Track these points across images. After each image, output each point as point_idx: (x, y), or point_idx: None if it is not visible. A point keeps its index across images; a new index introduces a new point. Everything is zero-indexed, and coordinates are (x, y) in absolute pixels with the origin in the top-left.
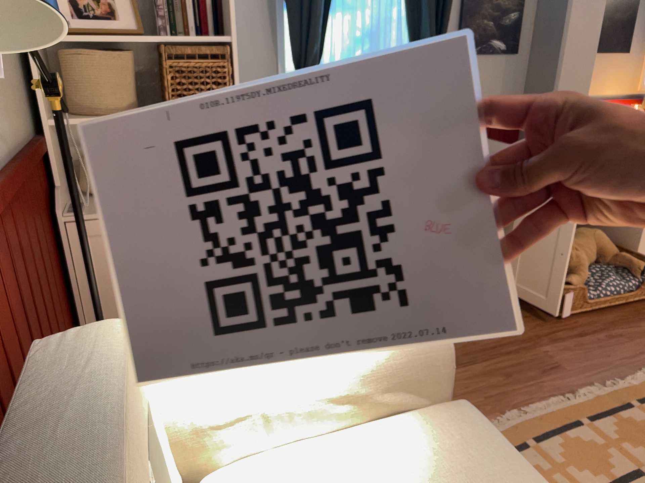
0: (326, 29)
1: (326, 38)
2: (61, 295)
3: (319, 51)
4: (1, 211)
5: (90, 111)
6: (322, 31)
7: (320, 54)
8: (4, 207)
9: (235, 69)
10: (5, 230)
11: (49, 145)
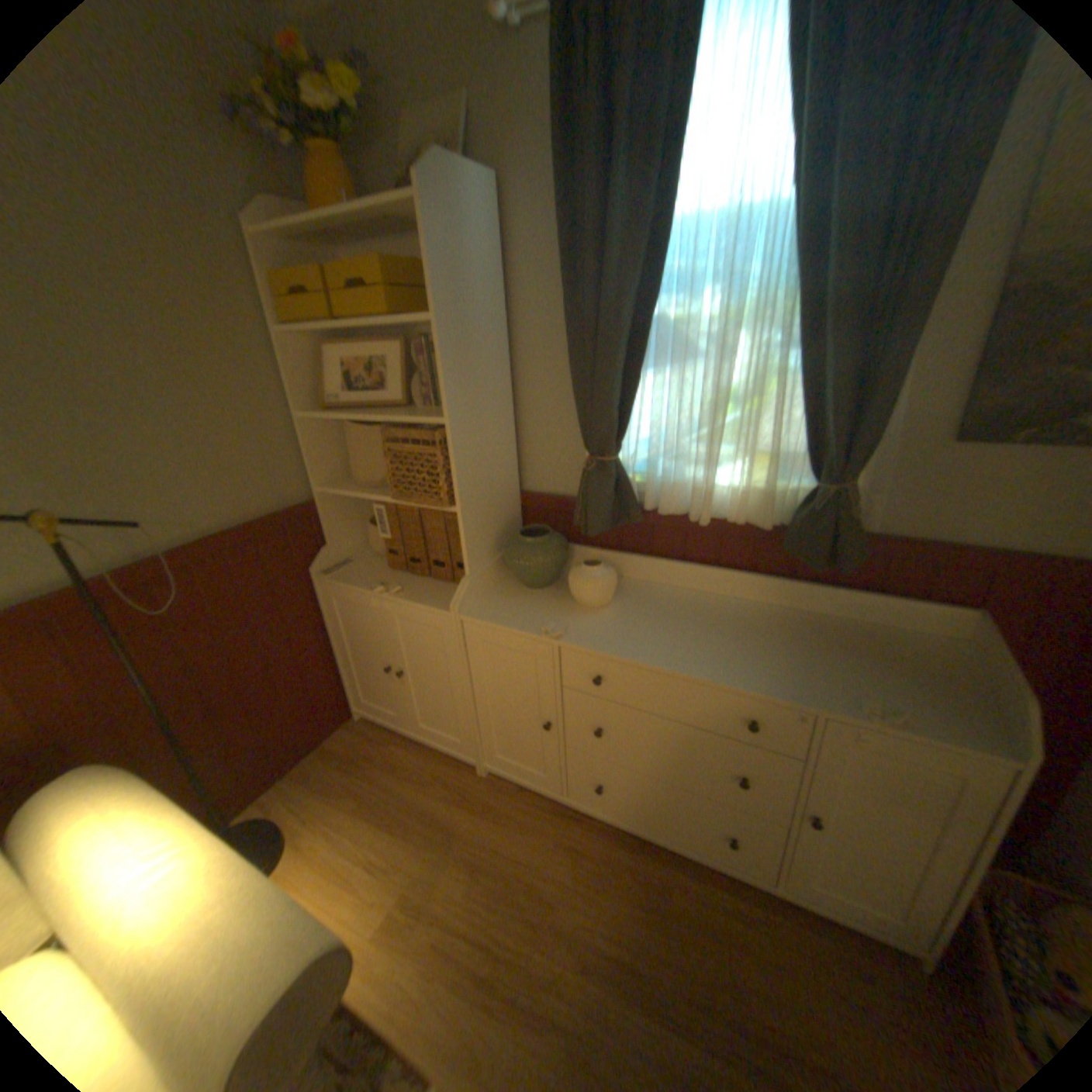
0: (640, 392)
1: (637, 406)
2: (304, 641)
3: (616, 427)
4: (126, 595)
5: (357, 479)
6: (626, 396)
7: (623, 430)
8: (142, 589)
9: (455, 455)
10: (132, 610)
11: (321, 506)
